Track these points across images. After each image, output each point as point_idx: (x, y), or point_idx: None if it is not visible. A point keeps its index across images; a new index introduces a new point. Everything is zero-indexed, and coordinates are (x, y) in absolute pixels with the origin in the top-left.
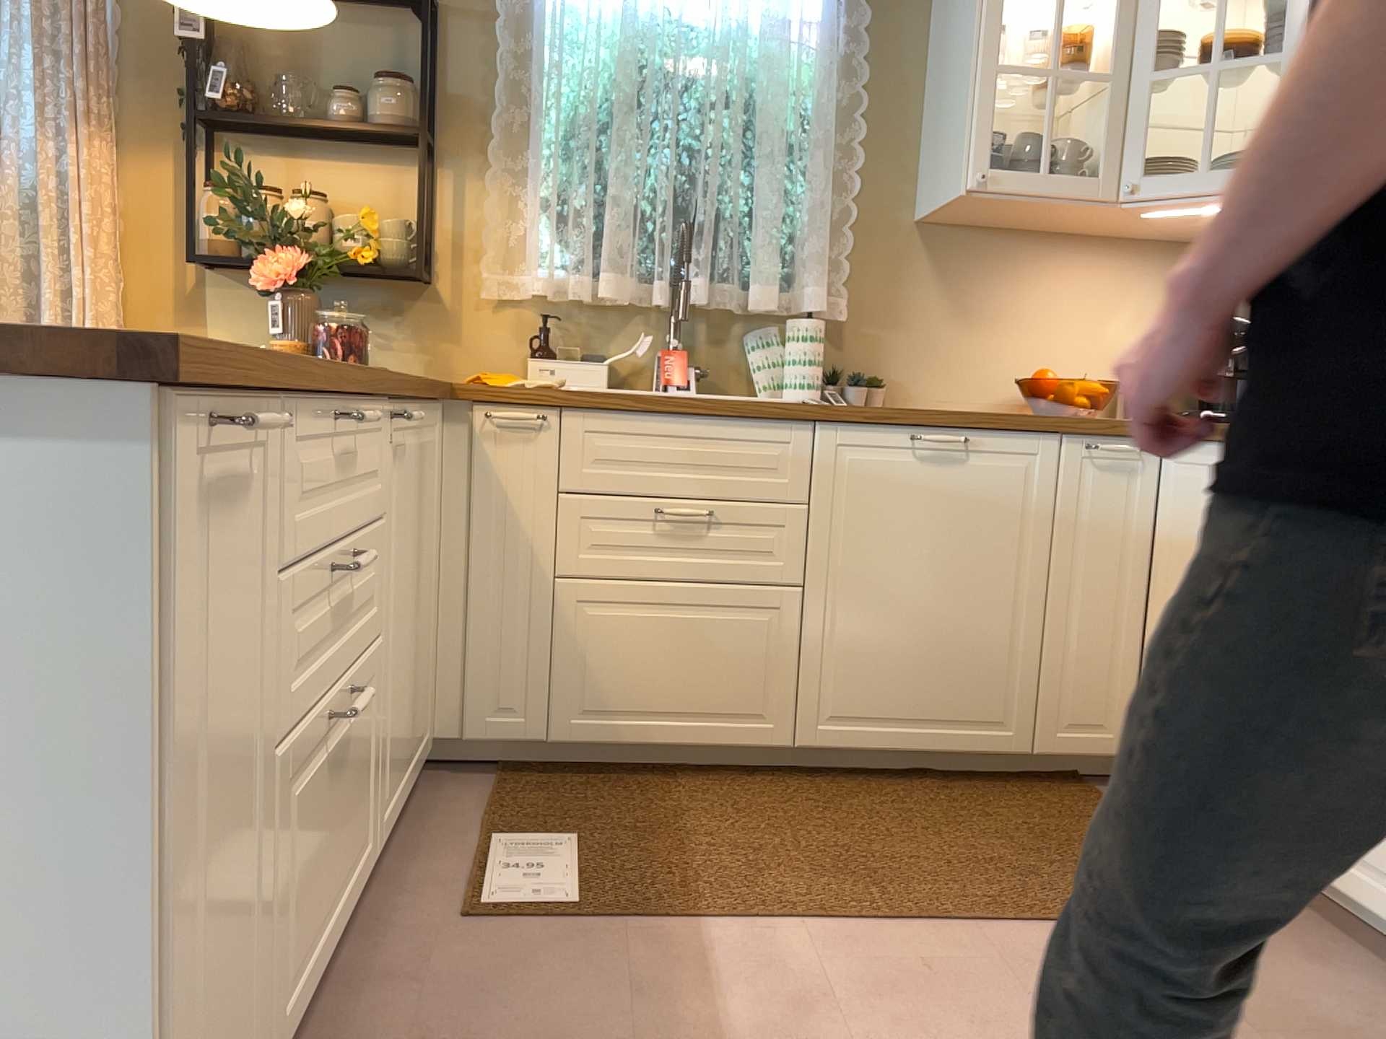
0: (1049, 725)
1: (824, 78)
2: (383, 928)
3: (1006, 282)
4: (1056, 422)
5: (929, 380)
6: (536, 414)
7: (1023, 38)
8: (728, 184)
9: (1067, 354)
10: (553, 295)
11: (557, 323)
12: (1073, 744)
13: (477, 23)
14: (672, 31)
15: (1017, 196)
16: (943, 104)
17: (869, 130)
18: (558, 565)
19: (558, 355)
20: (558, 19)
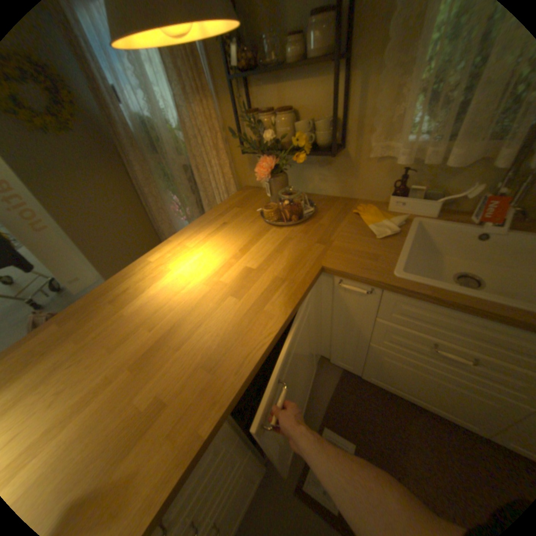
0: None
1: None
2: (271, 482)
3: None
4: None
5: None
6: (370, 286)
7: None
8: None
9: None
10: (414, 159)
11: (416, 167)
12: None
13: None
14: None
15: None
16: None
17: None
18: (374, 340)
19: (413, 185)
20: None
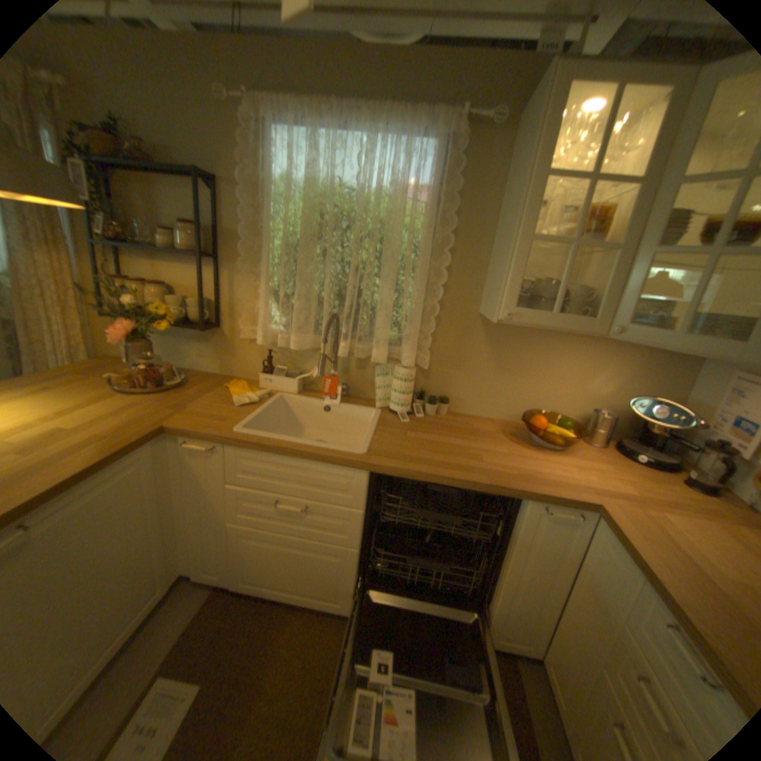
0: (494, 638)
1: (427, 226)
2: None
3: (530, 351)
4: (525, 495)
5: (475, 400)
6: (210, 445)
7: (563, 205)
8: (364, 288)
9: (562, 395)
10: (270, 342)
11: (279, 351)
12: (507, 649)
13: (234, 184)
14: (337, 192)
15: (534, 325)
16: (501, 246)
17: (457, 256)
18: (227, 518)
19: (280, 367)
20: (270, 184)
